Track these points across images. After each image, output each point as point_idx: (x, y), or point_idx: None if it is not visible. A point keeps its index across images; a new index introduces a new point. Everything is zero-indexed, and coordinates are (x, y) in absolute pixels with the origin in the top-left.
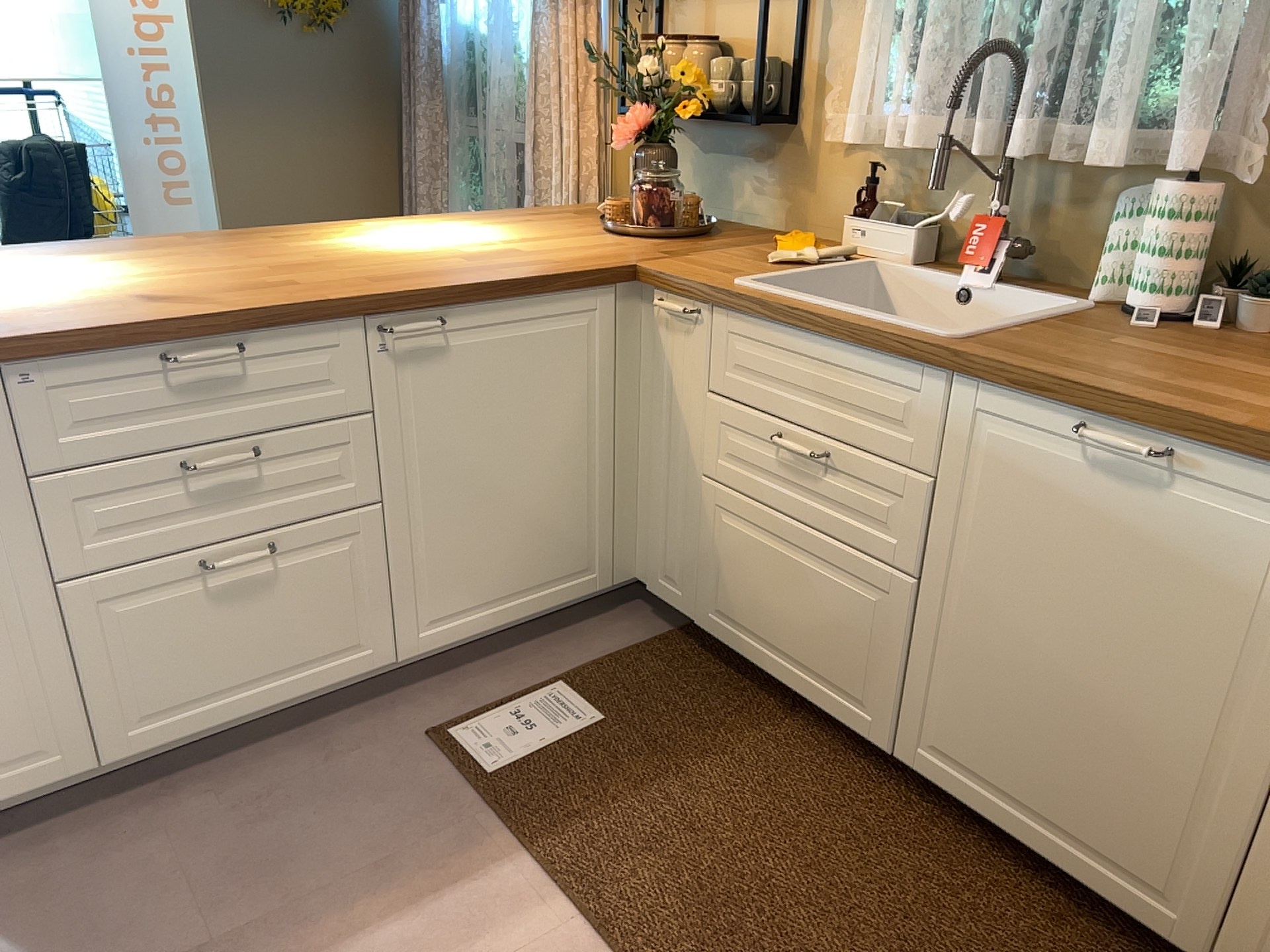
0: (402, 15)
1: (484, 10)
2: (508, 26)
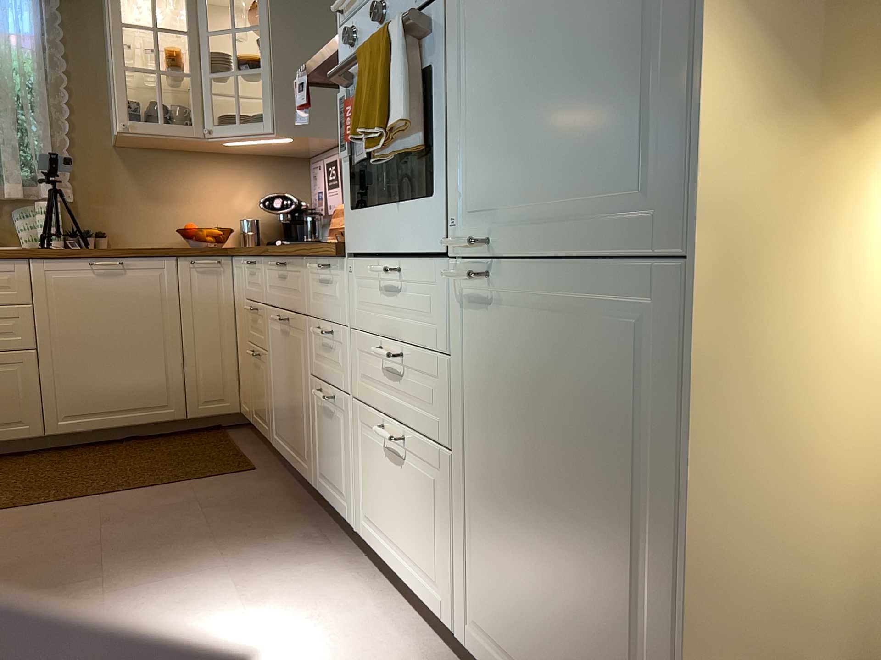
0: None
1: None
2: None
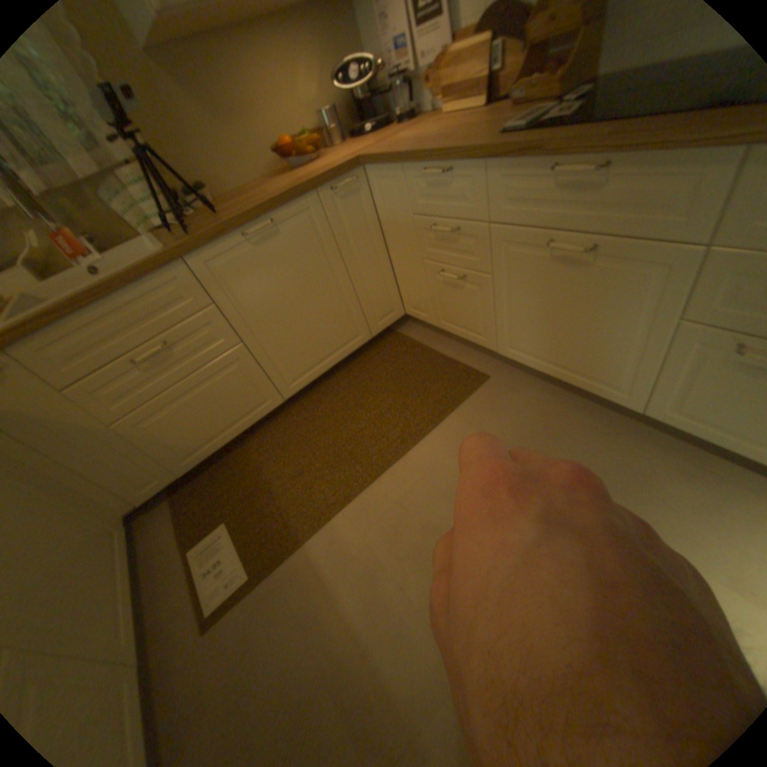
0: None
1: None
2: None
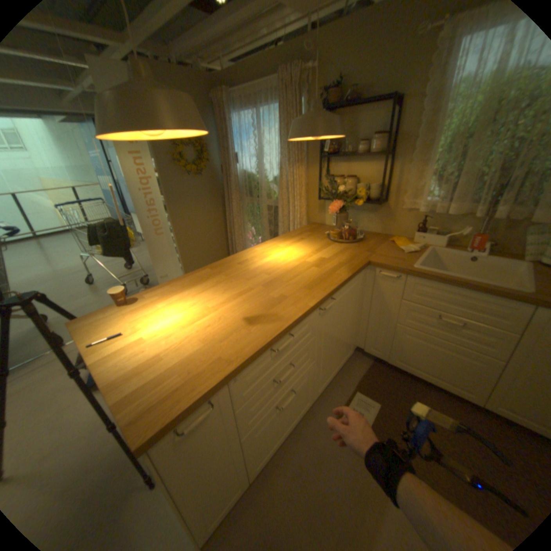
0: (219, 166)
1: (252, 165)
2: (265, 170)
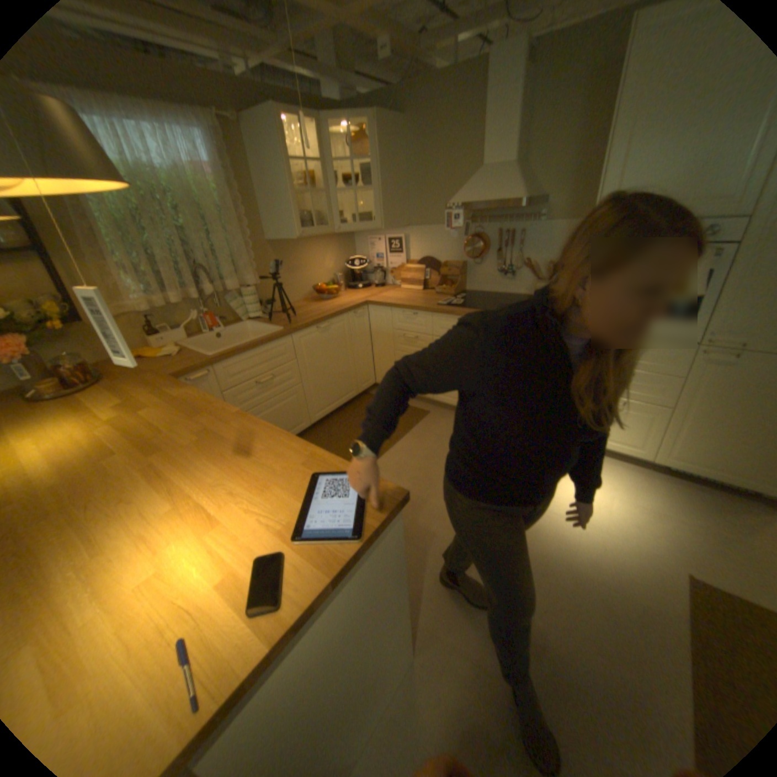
0: None
1: None
2: None
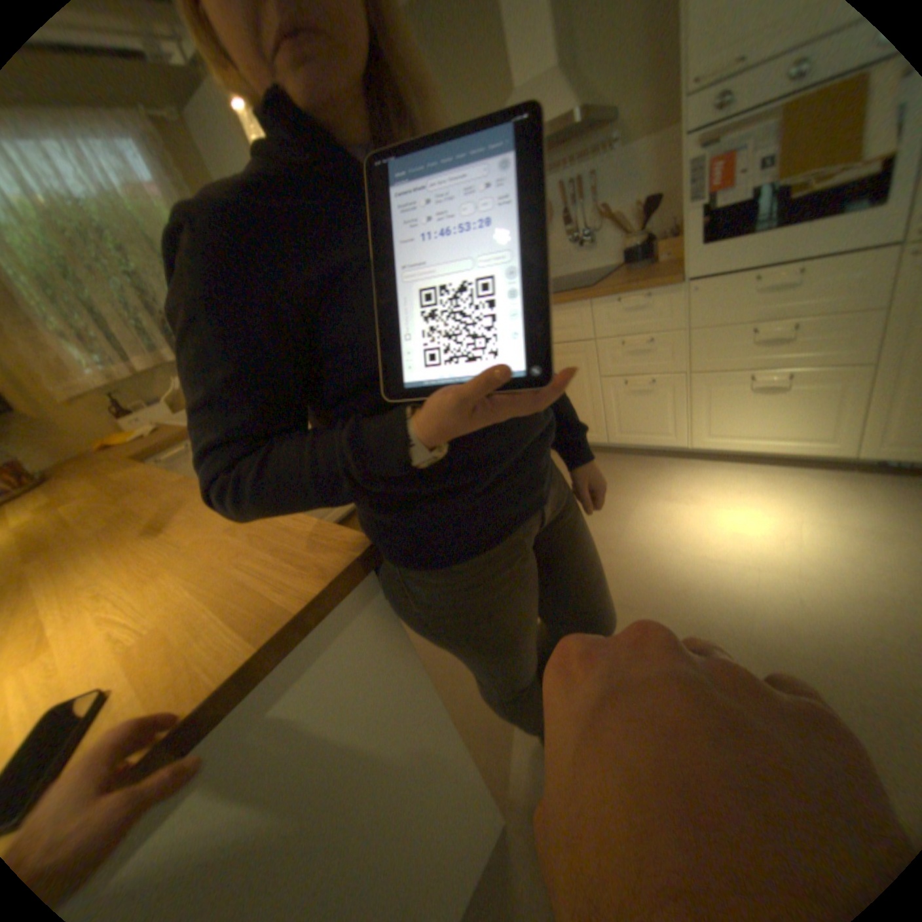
0: None
1: None
2: None
